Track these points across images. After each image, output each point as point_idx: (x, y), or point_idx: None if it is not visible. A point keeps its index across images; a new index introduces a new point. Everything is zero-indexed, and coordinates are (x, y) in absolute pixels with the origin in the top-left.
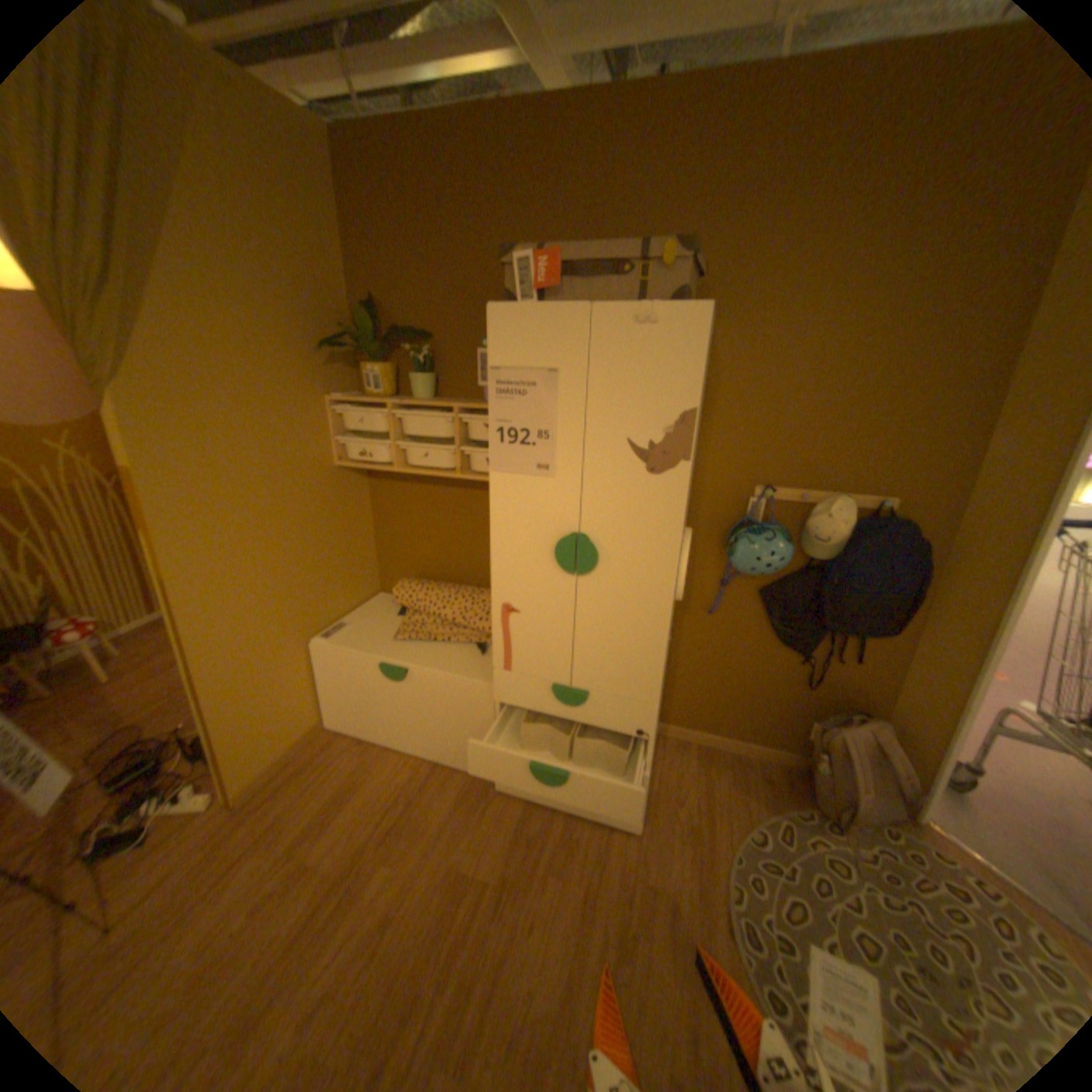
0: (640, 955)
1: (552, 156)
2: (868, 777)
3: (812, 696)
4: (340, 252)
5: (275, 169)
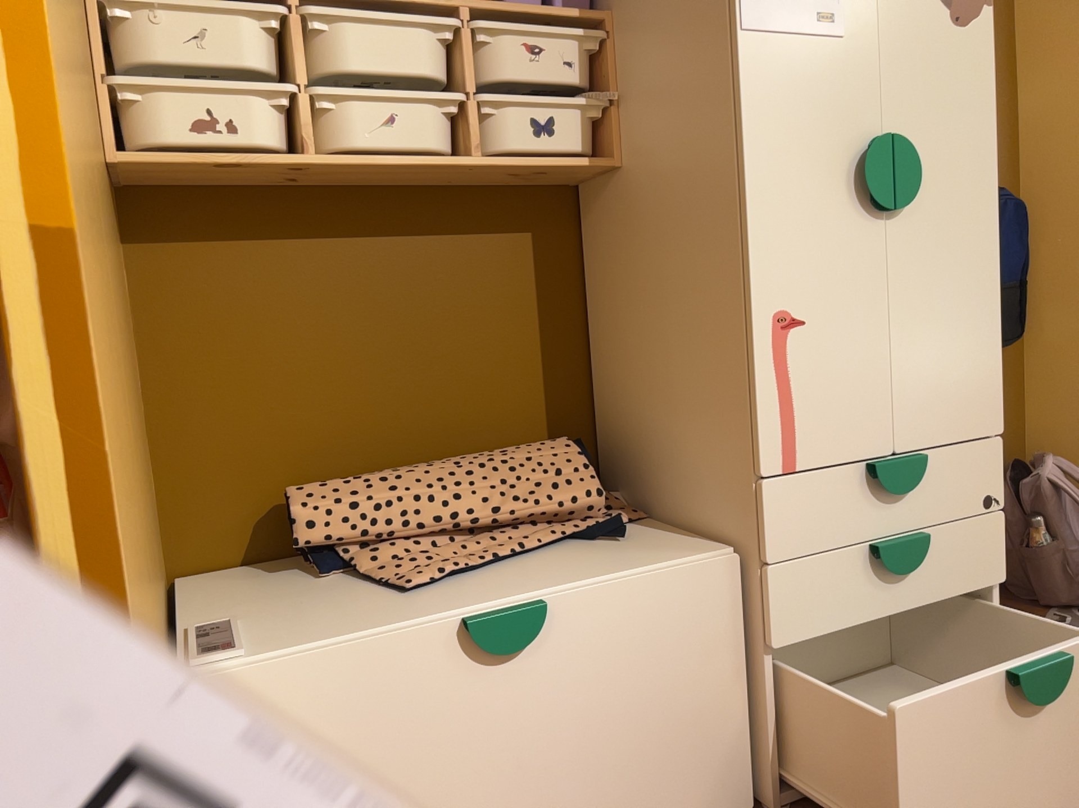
0: None
1: None
2: None
3: None
4: None
5: None
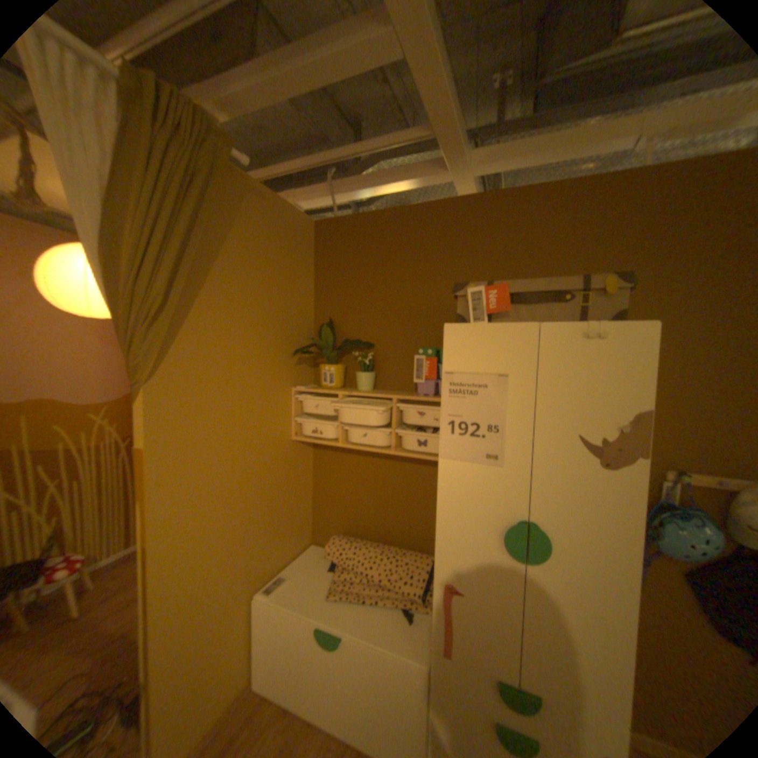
0: None
1: (471, 230)
2: None
3: None
4: (313, 292)
5: (282, 243)
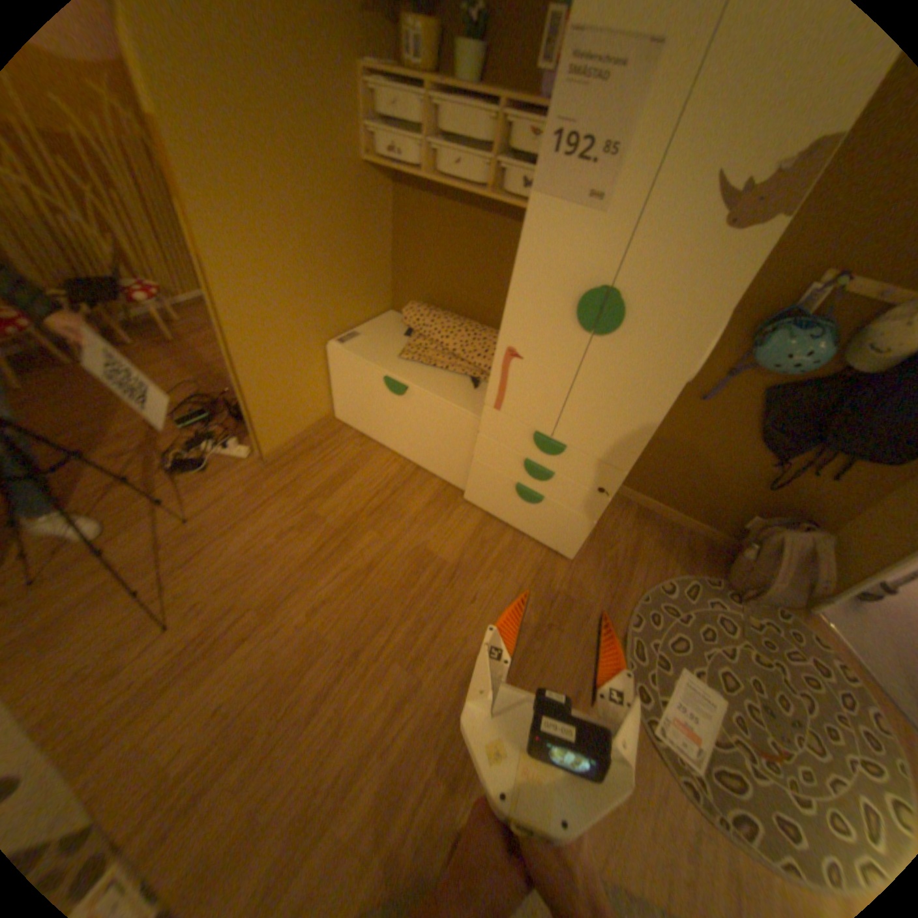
0: (550, 637)
1: None
2: (791, 573)
3: (768, 495)
4: None
5: None
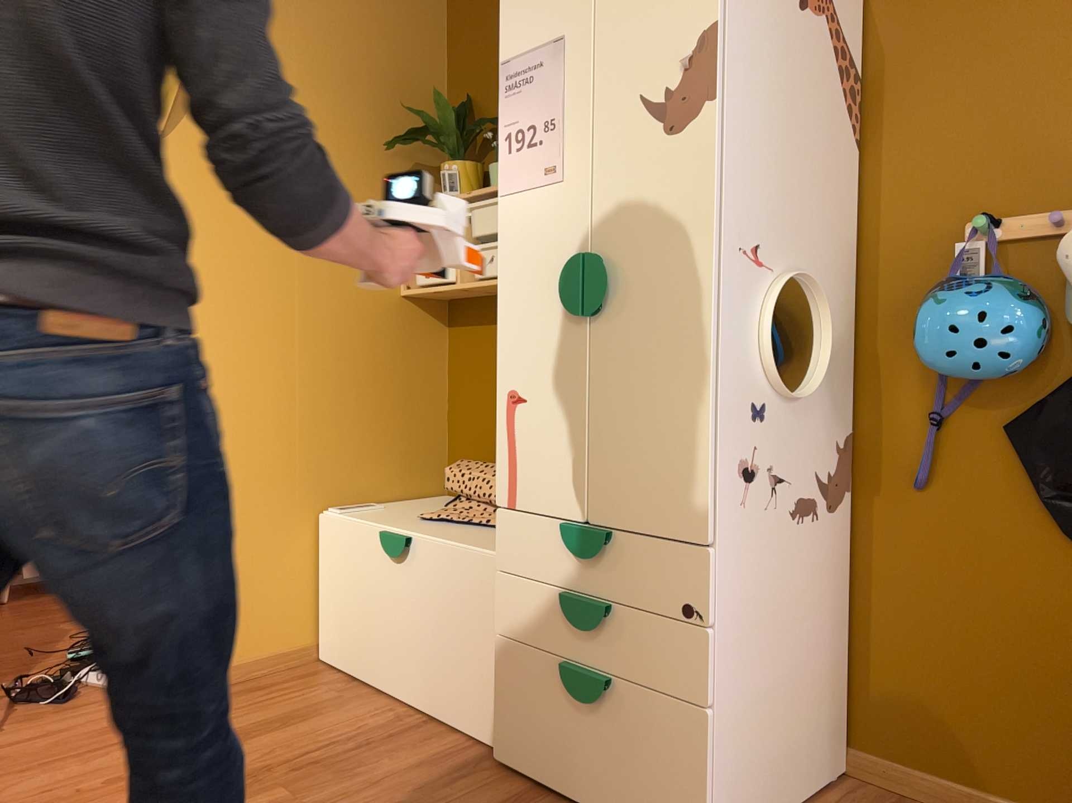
0: None
1: None
2: None
3: None
4: (447, 60)
5: None
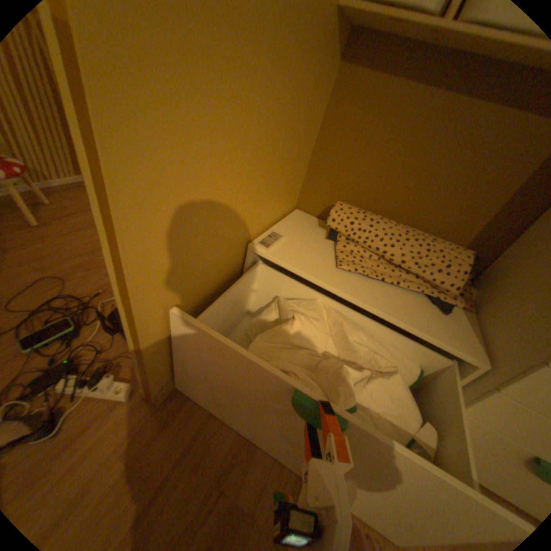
0: None
1: None
2: None
3: None
4: None
5: None
